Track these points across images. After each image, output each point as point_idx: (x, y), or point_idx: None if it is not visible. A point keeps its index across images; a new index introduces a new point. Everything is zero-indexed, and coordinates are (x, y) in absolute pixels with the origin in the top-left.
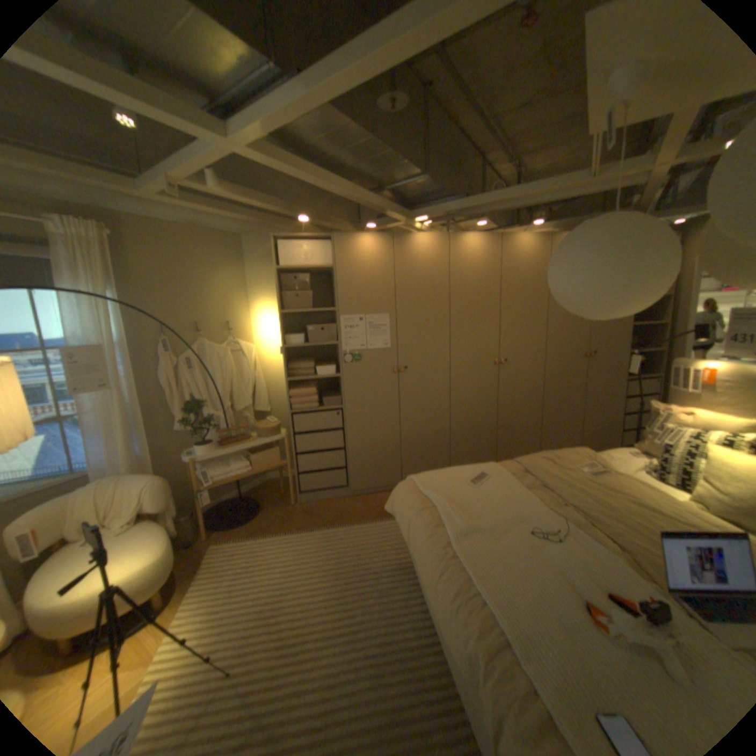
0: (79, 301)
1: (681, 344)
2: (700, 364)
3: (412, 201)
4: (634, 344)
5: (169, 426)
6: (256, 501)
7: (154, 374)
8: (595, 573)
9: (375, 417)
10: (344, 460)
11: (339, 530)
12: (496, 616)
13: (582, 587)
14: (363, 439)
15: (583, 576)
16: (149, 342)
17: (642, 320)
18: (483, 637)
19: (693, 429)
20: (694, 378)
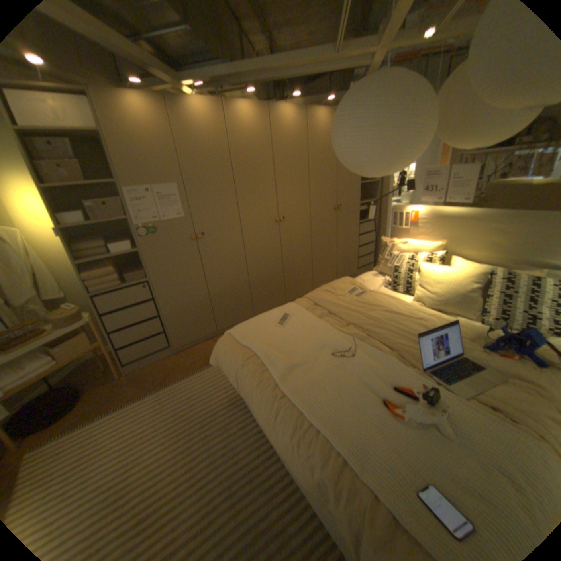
0: None
1: (386, 196)
2: (408, 208)
3: (176, 61)
4: (360, 197)
5: None
6: (73, 388)
7: None
8: (381, 374)
9: (182, 283)
10: (161, 326)
11: (170, 388)
12: (329, 441)
13: (377, 389)
14: (175, 304)
15: (375, 379)
16: None
17: (363, 180)
18: (325, 465)
19: (408, 254)
20: (405, 219)
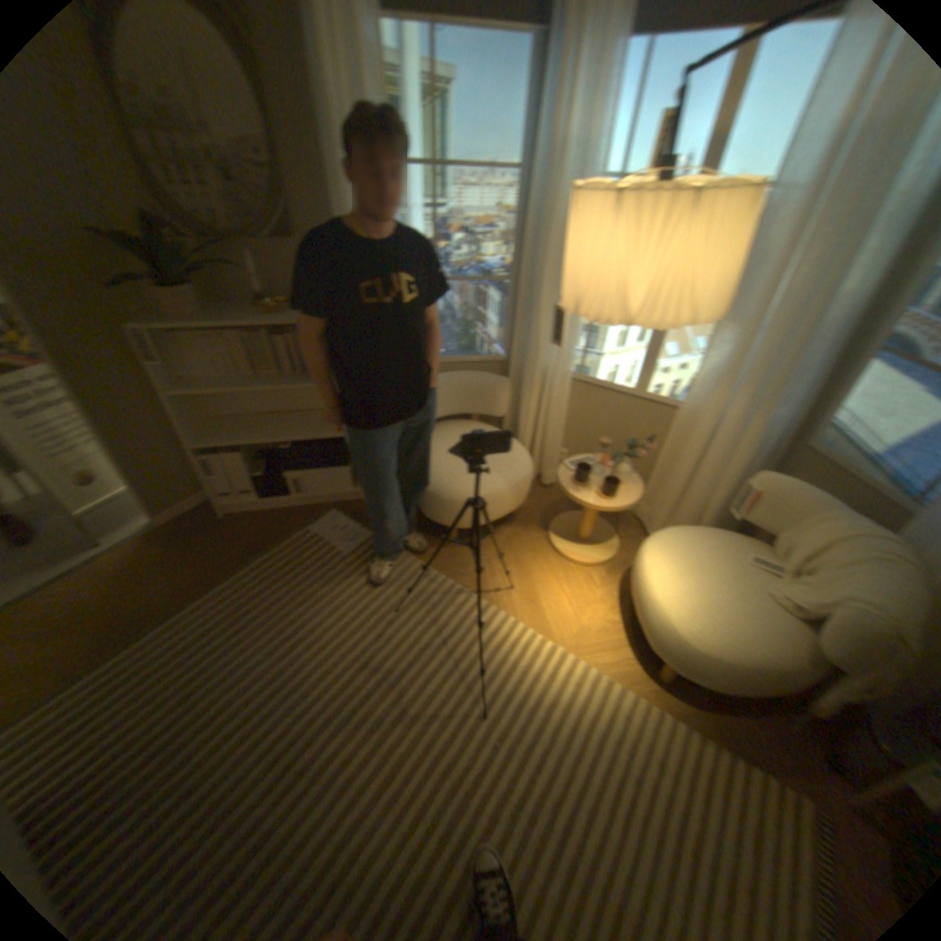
0: None
1: None
2: None
3: None
4: None
5: None
6: None
7: None
8: None
9: None
10: None
11: None
12: None
13: None
14: None
15: None
16: None
17: None
18: None
19: None
20: None
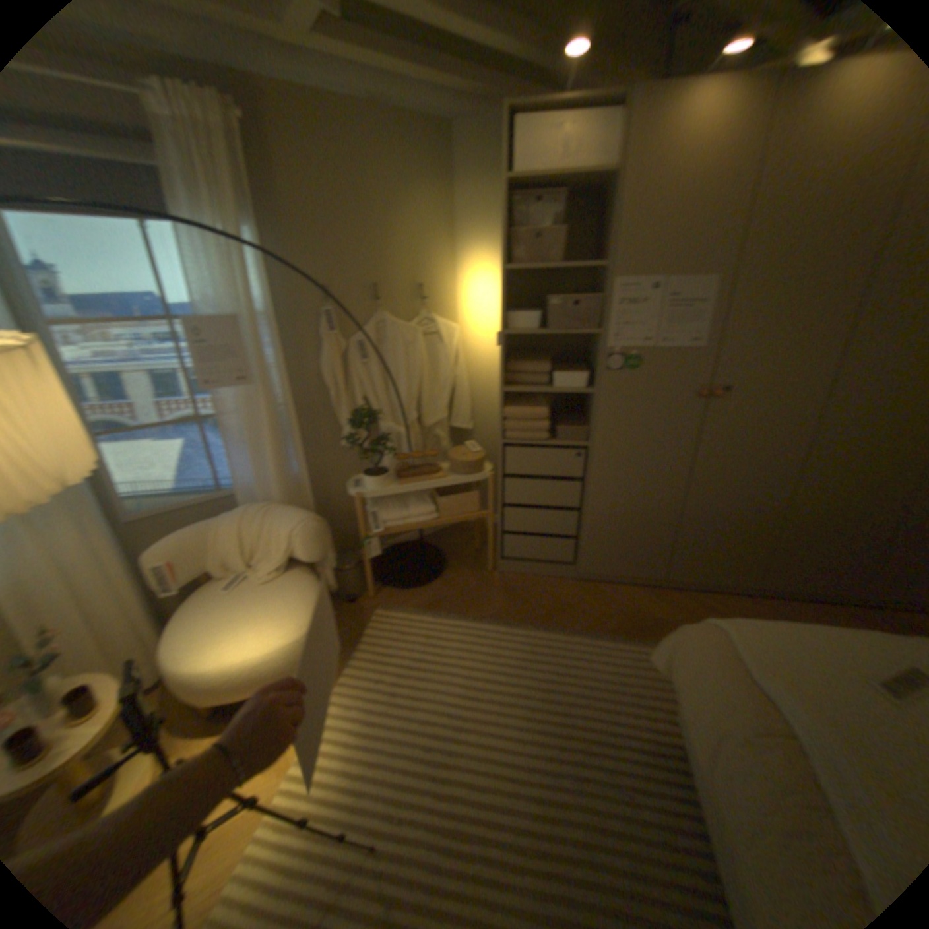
0: (210, 243)
1: None
2: None
3: None
4: None
5: (338, 438)
6: (444, 552)
7: (319, 363)
8: None
9: (645, 469)
10: (579, 527)
11: (558, 637)
12: None
13: None
14: (617, 501)
15: None
16: (312, 313)
17: None
18: None
19: None
20: None
